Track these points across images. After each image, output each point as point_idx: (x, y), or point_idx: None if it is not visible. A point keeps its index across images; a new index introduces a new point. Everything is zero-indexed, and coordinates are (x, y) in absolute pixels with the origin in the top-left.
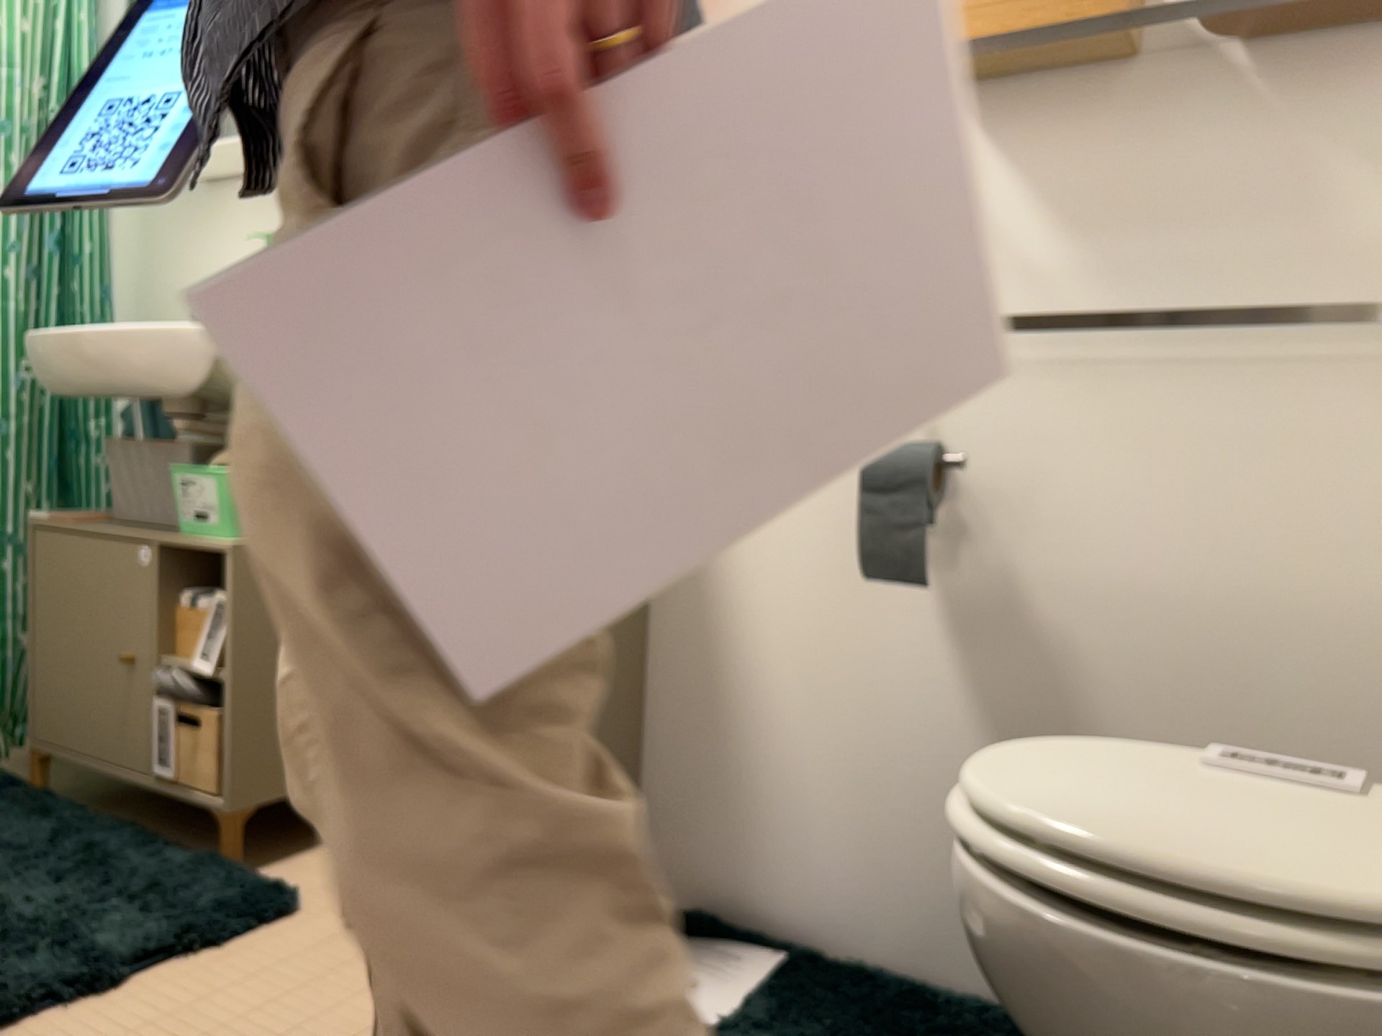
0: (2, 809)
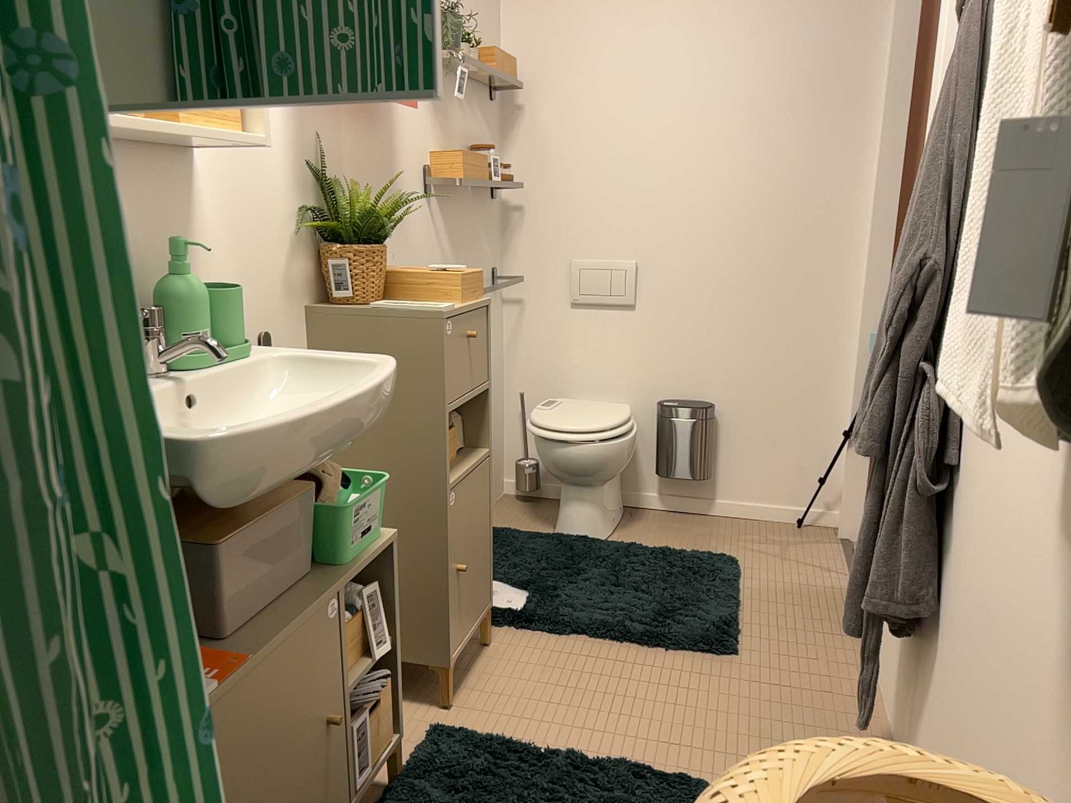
0: None
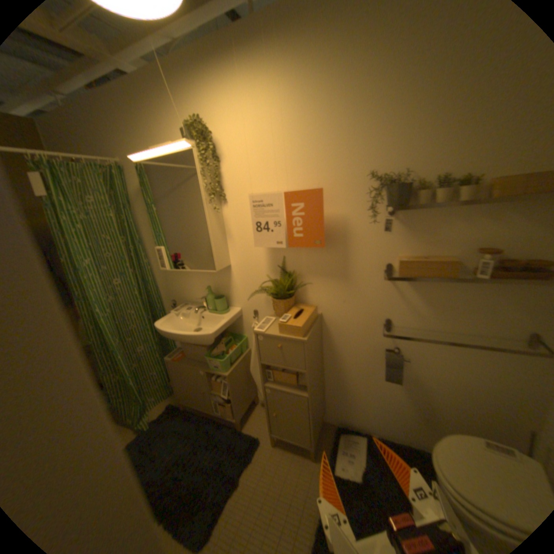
0: (179, 421)
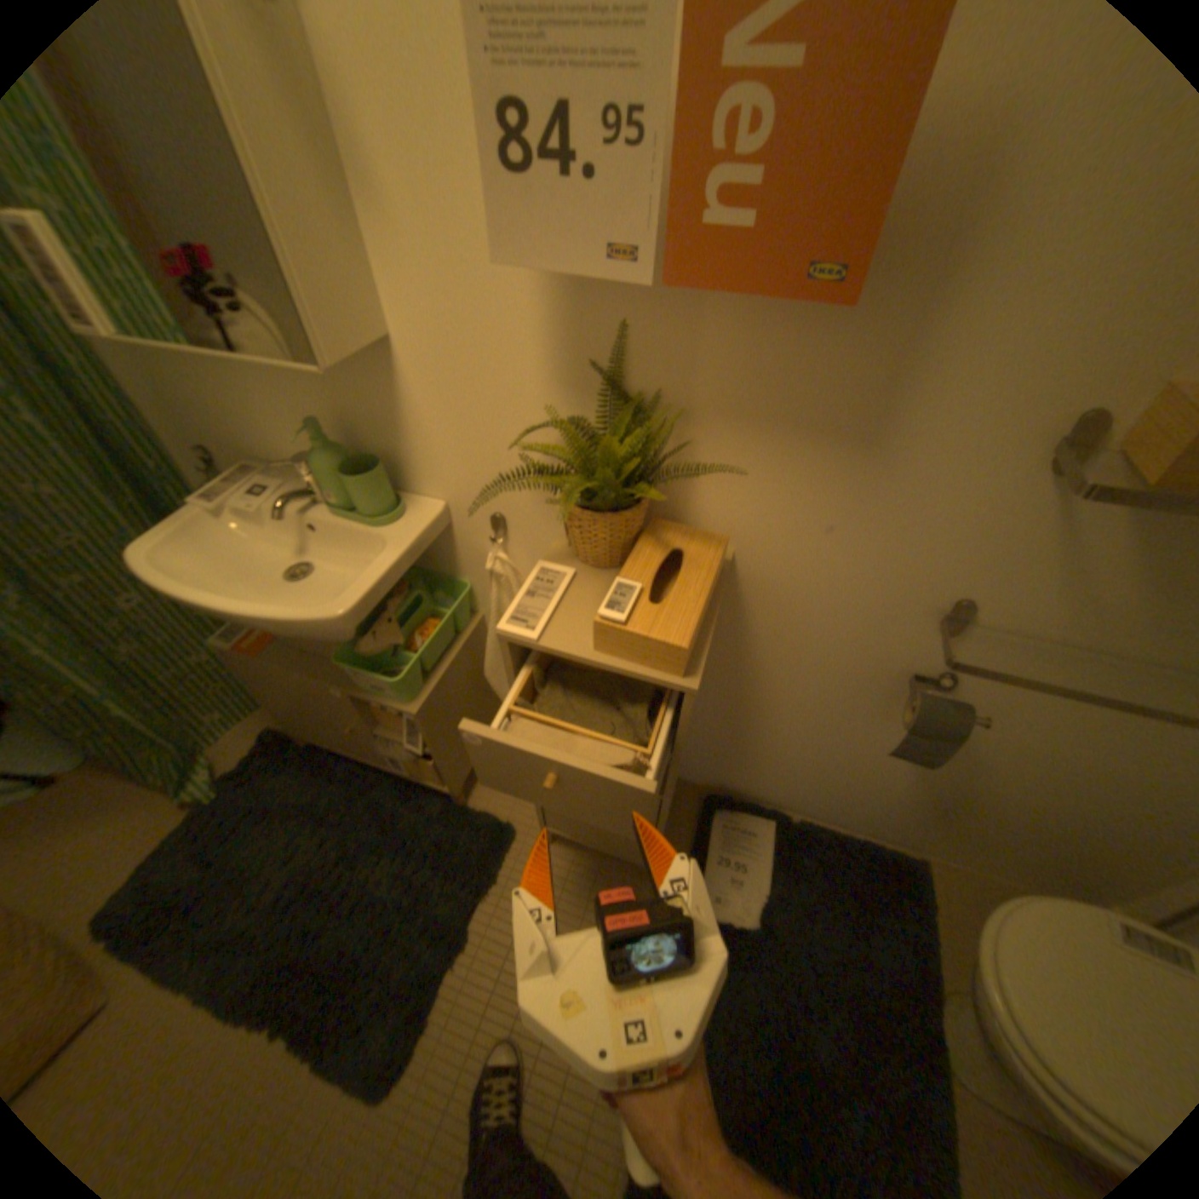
0: (298, 777)
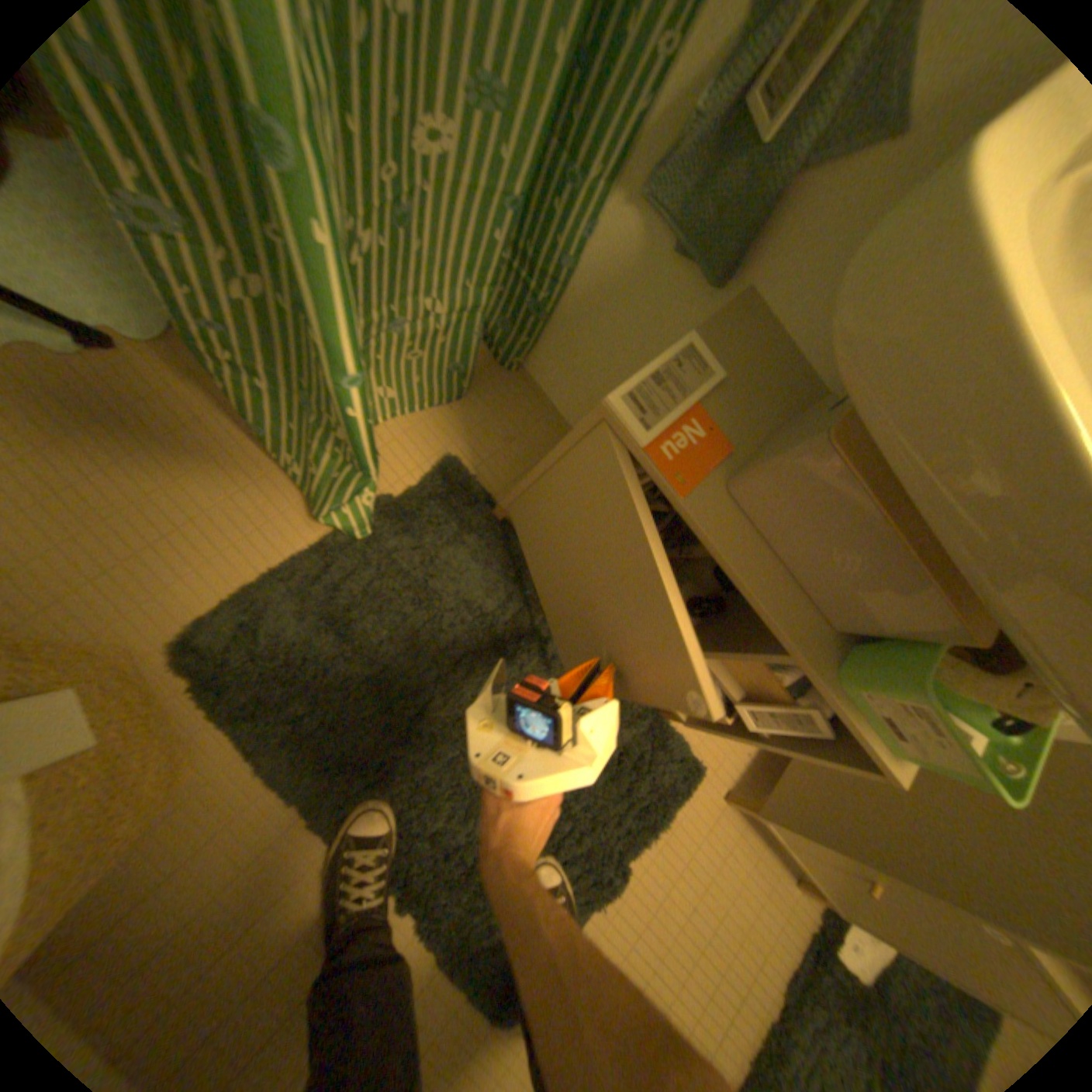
0: (487, 561)
